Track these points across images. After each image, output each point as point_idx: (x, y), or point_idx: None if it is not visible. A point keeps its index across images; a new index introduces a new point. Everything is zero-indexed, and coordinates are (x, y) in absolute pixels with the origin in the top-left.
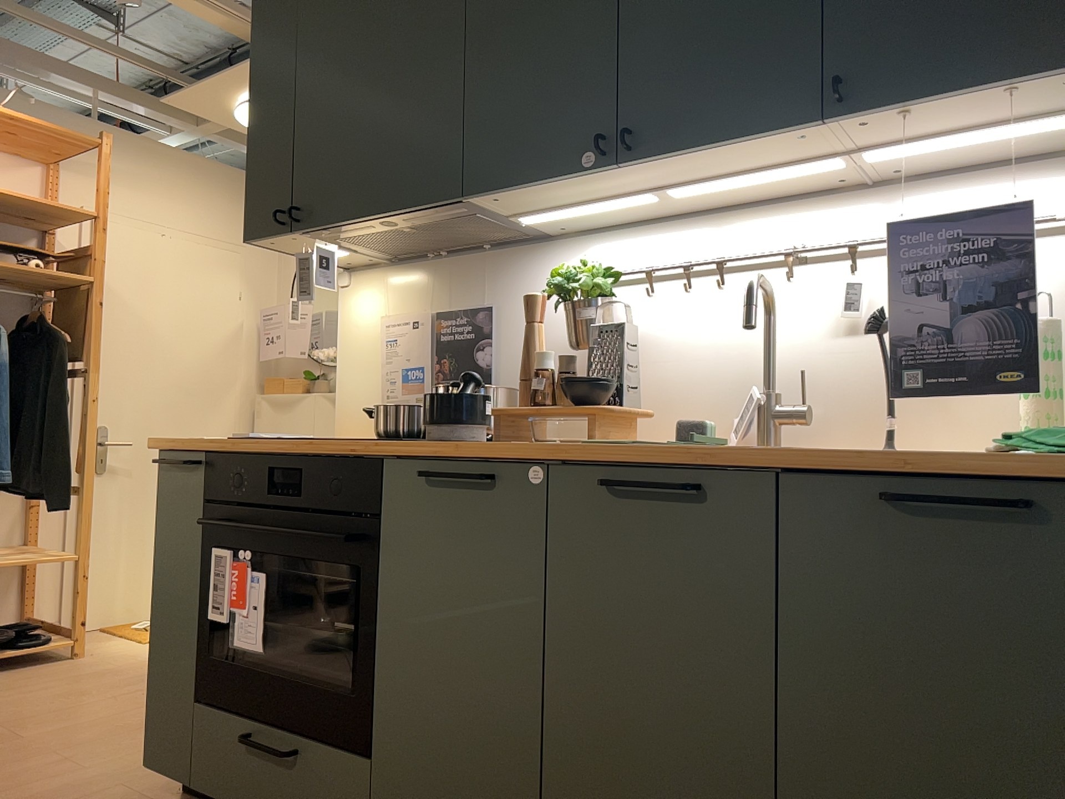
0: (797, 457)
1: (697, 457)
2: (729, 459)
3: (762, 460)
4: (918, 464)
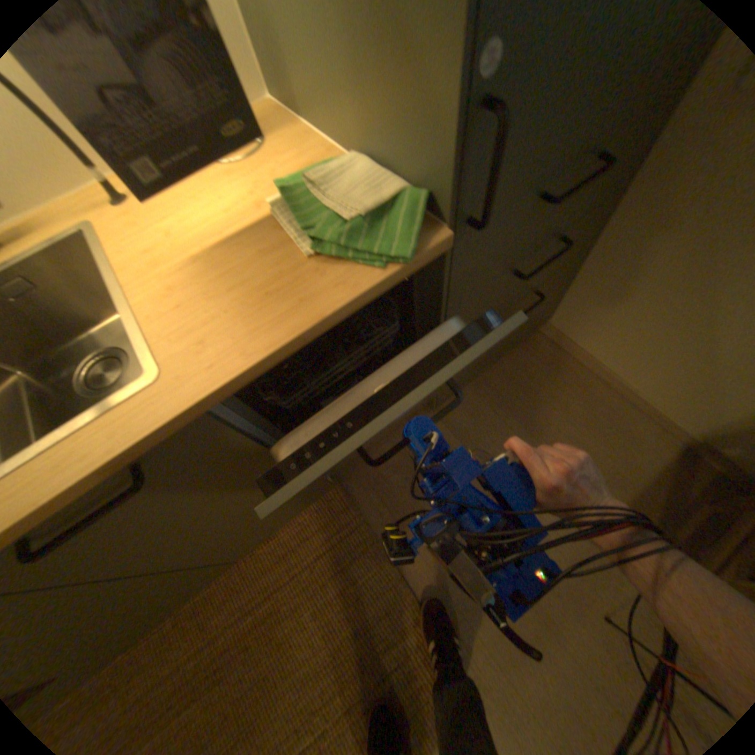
0: (213, 403)
1: (106, 471)
2: (144, 448)
3: (180, 425)
4: (310, 337)
